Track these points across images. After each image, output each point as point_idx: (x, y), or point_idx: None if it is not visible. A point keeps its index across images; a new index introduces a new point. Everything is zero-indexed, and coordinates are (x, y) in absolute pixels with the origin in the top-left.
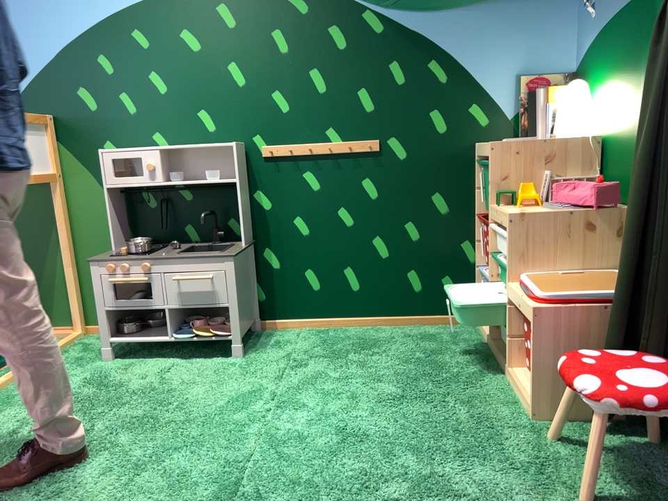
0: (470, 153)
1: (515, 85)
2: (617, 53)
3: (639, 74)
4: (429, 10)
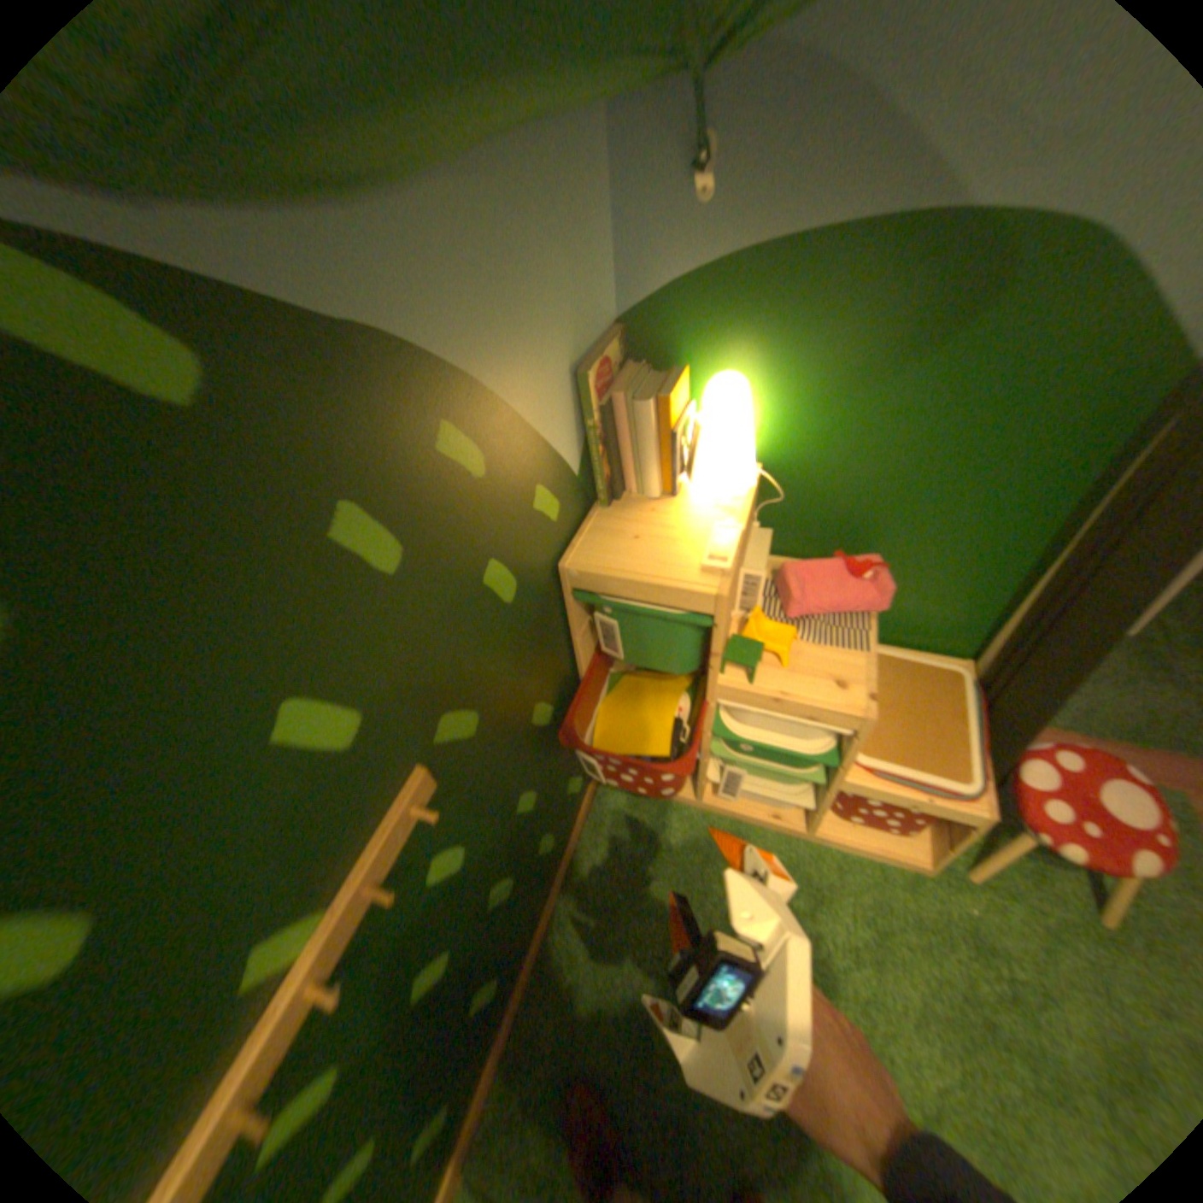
0: (558, 589)
1: (576, 393)
2: (825, 320)
3: (912, 380)
4: (374, 188)
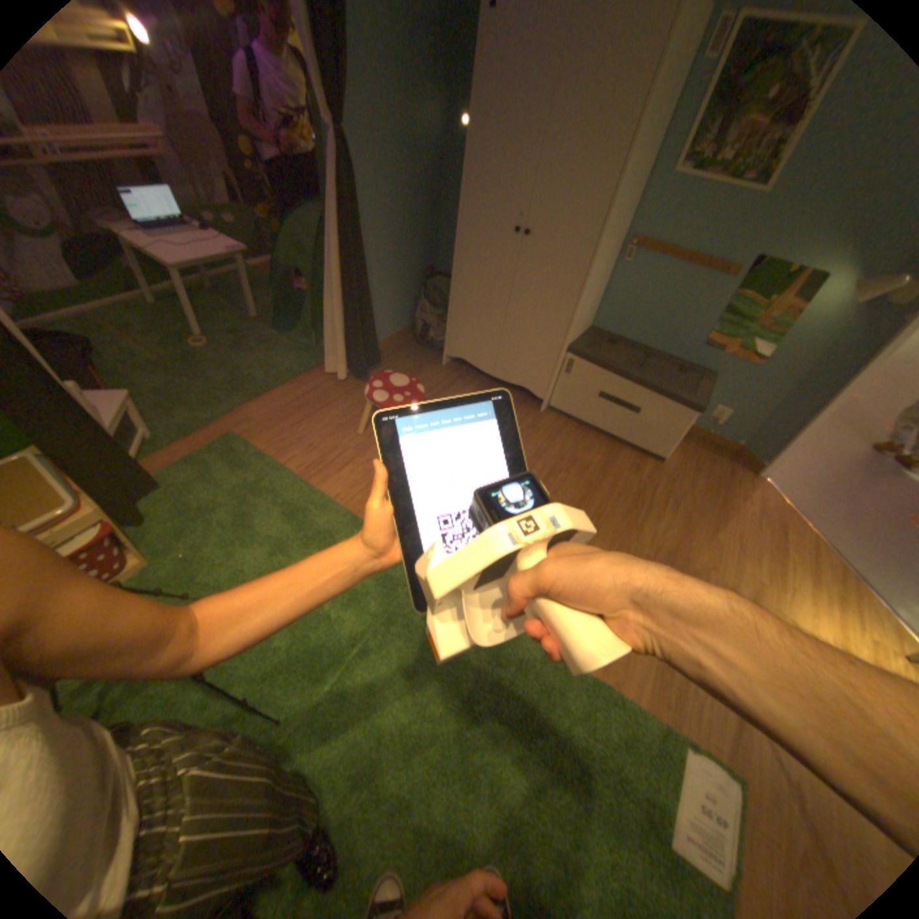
0: None
1: None
2: None
3: None
4: None
